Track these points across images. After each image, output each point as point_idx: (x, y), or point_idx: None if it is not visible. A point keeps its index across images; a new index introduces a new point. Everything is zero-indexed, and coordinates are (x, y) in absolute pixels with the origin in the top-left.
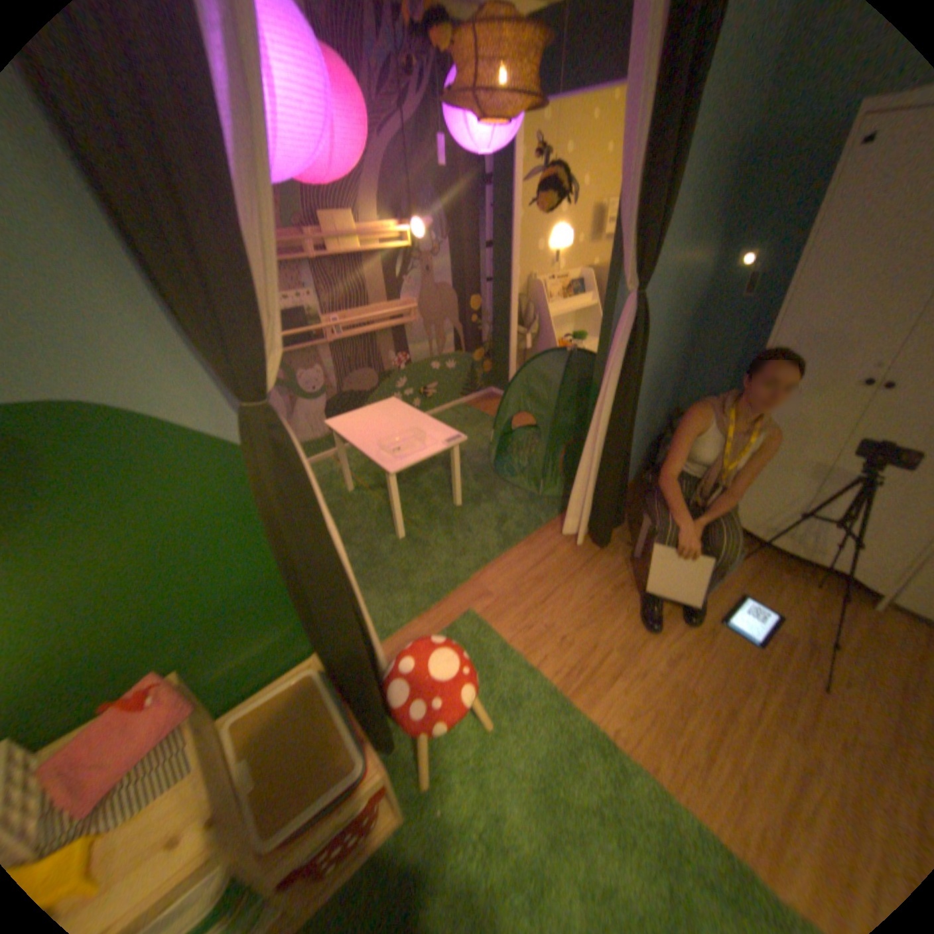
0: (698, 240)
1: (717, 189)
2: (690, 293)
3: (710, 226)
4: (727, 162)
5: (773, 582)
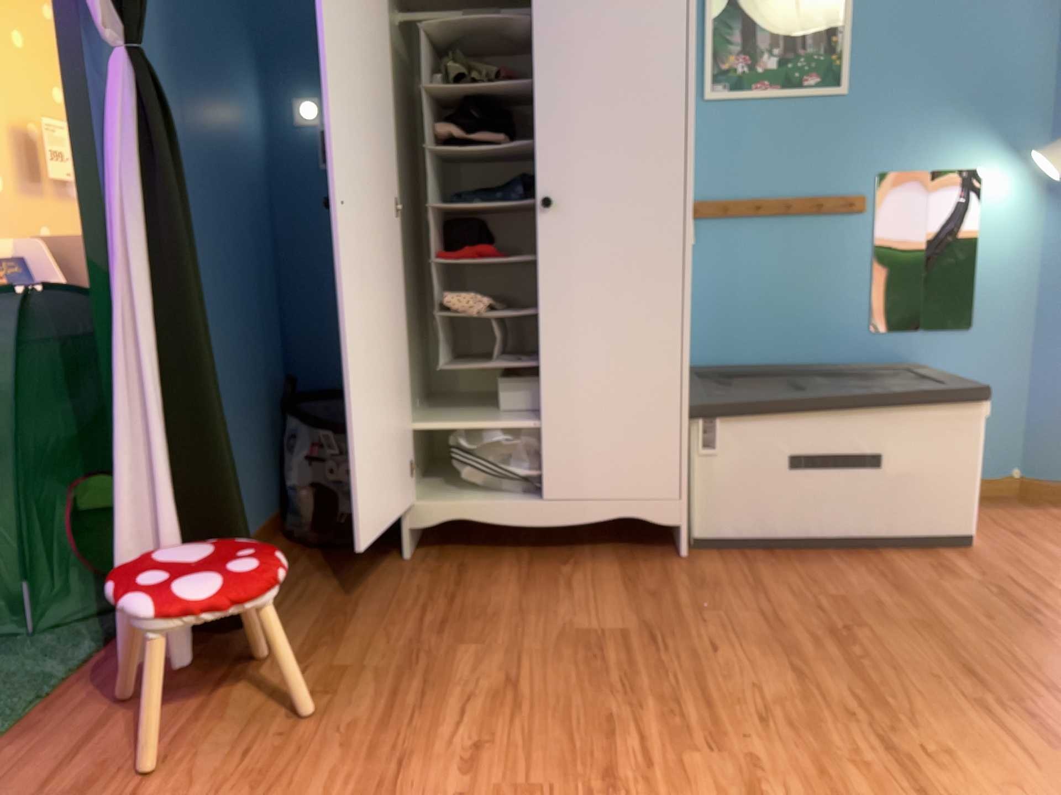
0: (221, 53)
1: None
2: (240, 150)
3: (235, 42)
4: None
5: (553, 580)
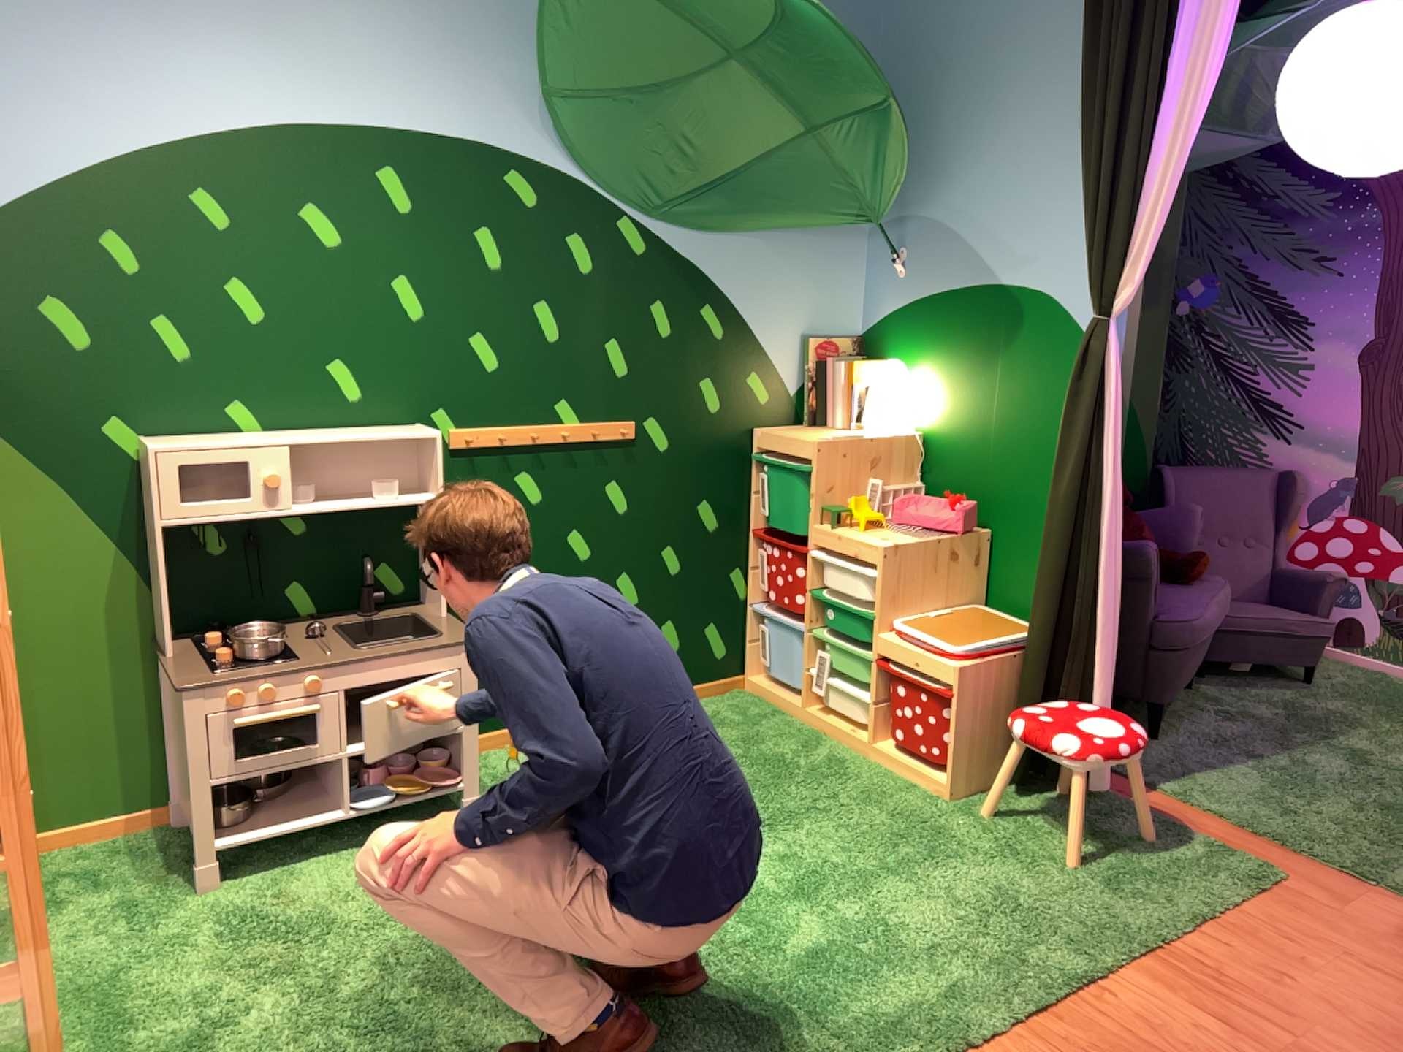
0: None
1: None
2: None
3: None
4: None
5: None
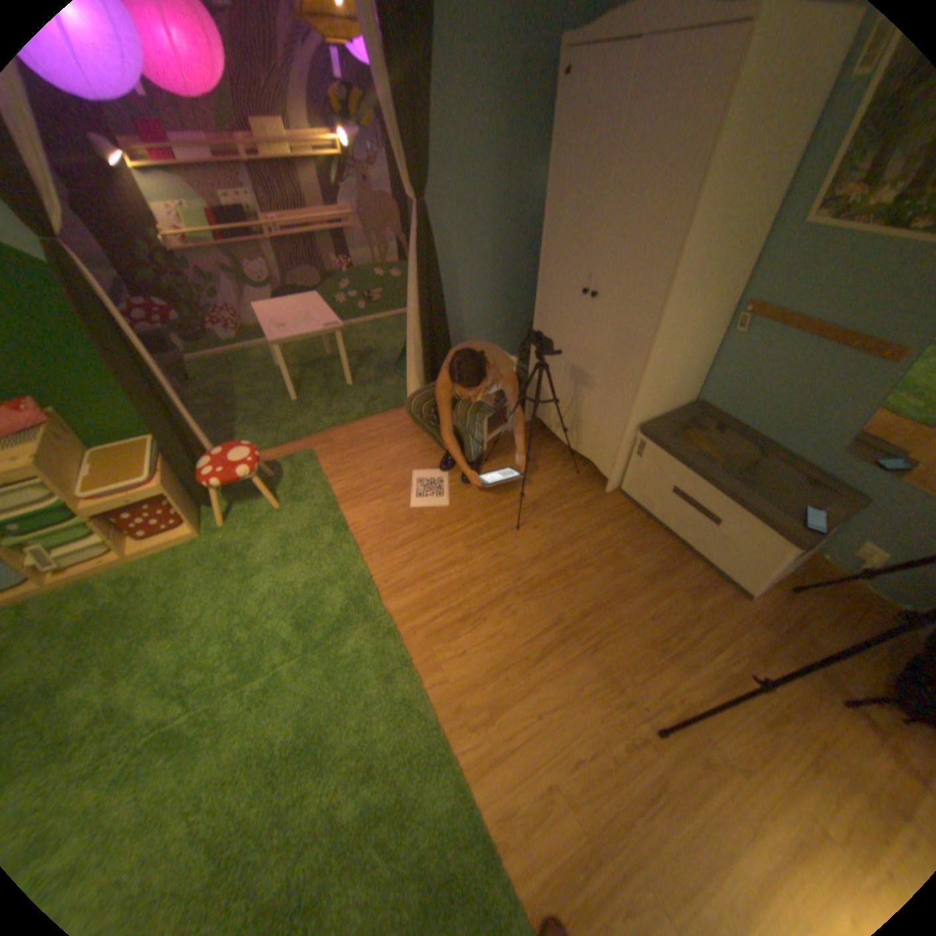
0: (520, 159)
1: (534, 110)
2: (527, 211)
3: (536, 147)
4: (541, 84)
5: (545, 466)
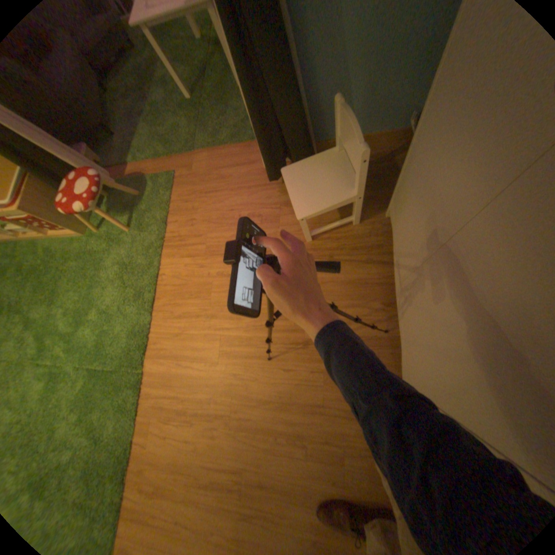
0: None
1: None
2: None
3: None
4: None
5: (359, 300)
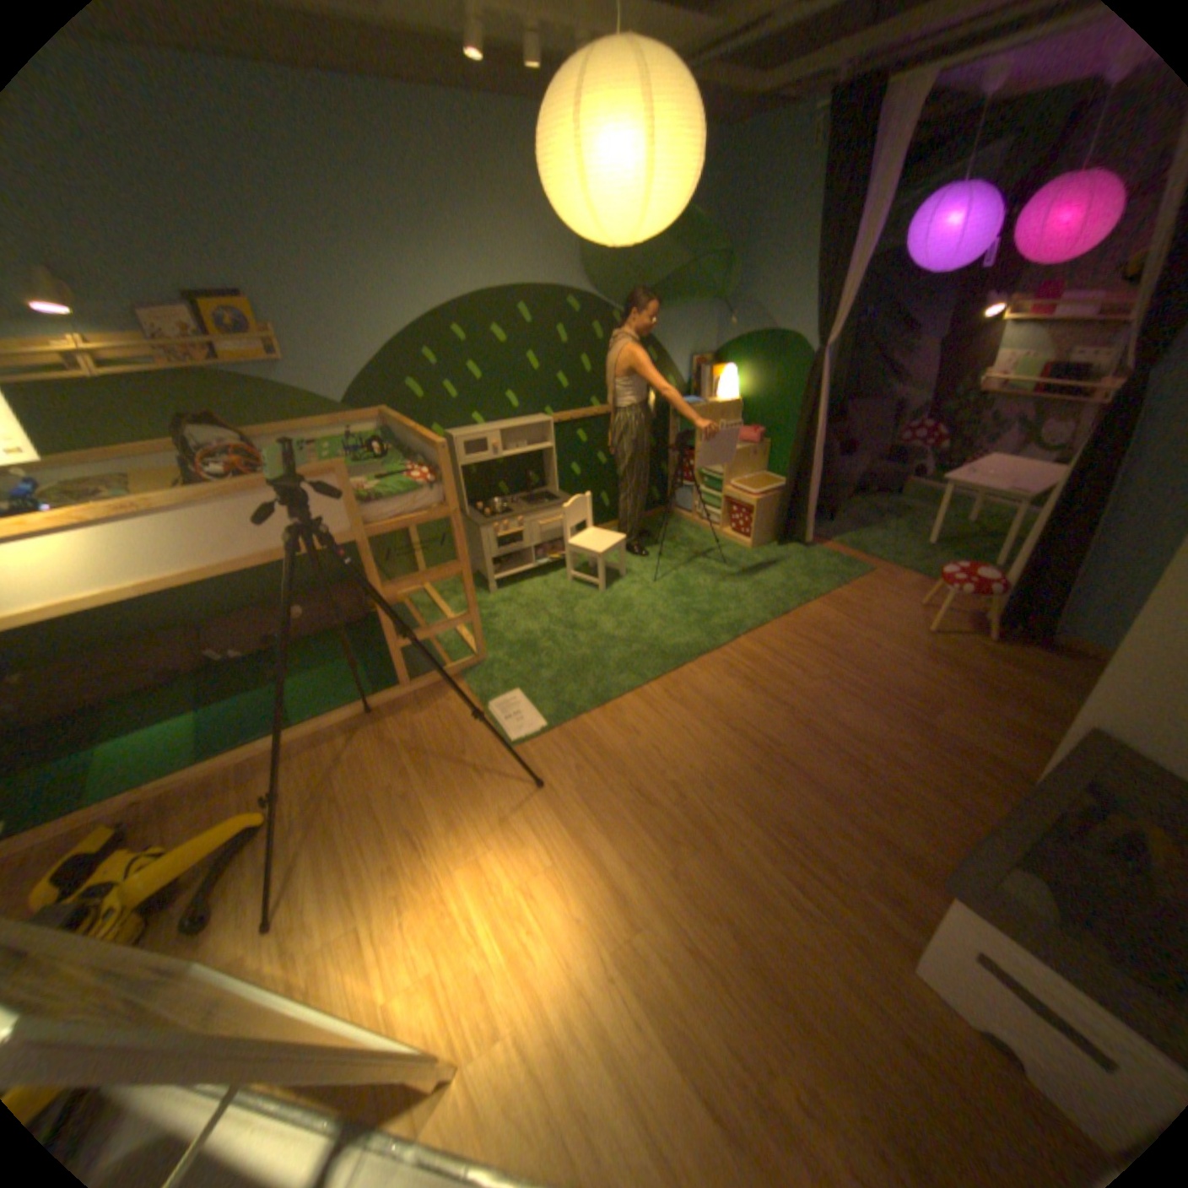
0: None
1: None
2: None
3: None
4: None
5: (1025, 743)
